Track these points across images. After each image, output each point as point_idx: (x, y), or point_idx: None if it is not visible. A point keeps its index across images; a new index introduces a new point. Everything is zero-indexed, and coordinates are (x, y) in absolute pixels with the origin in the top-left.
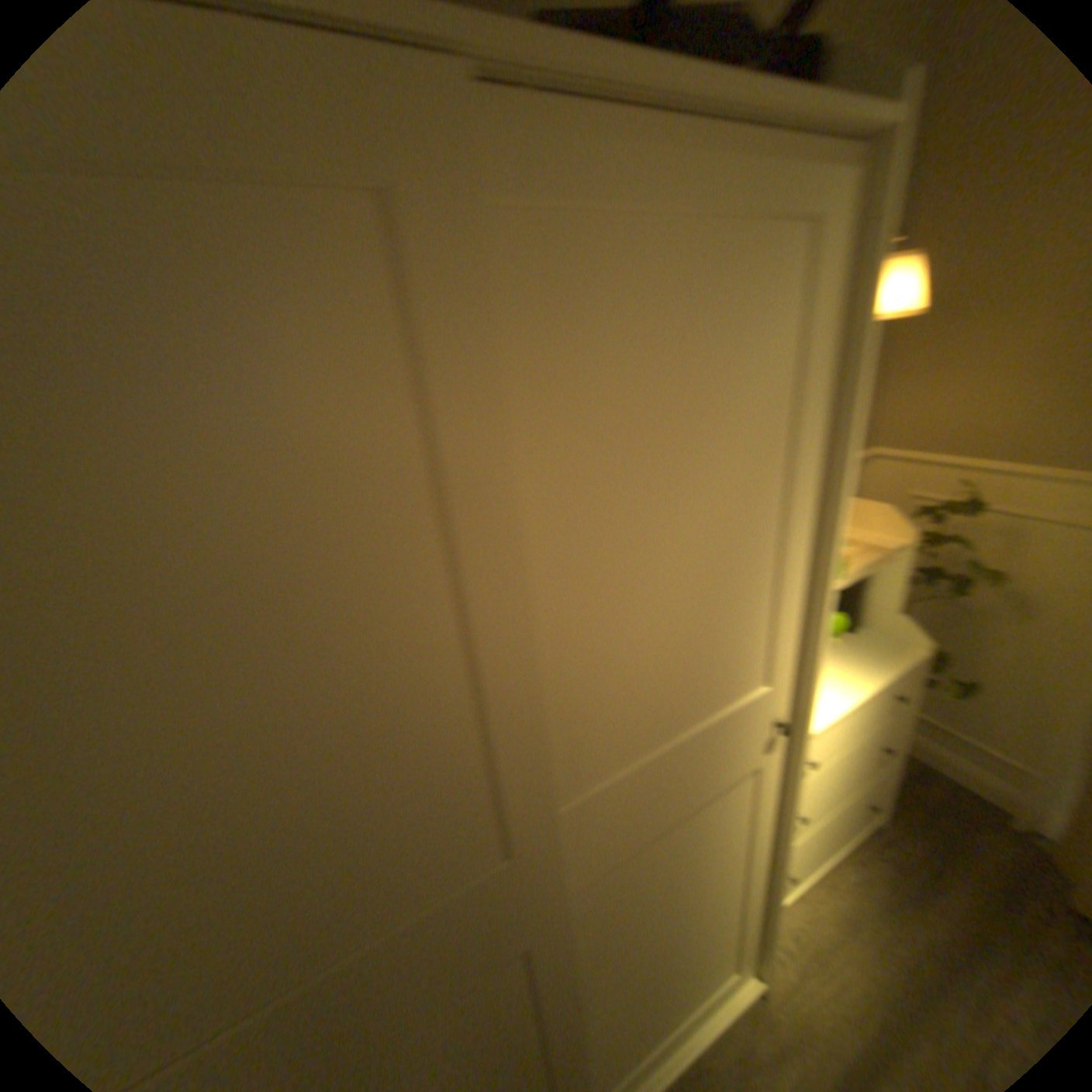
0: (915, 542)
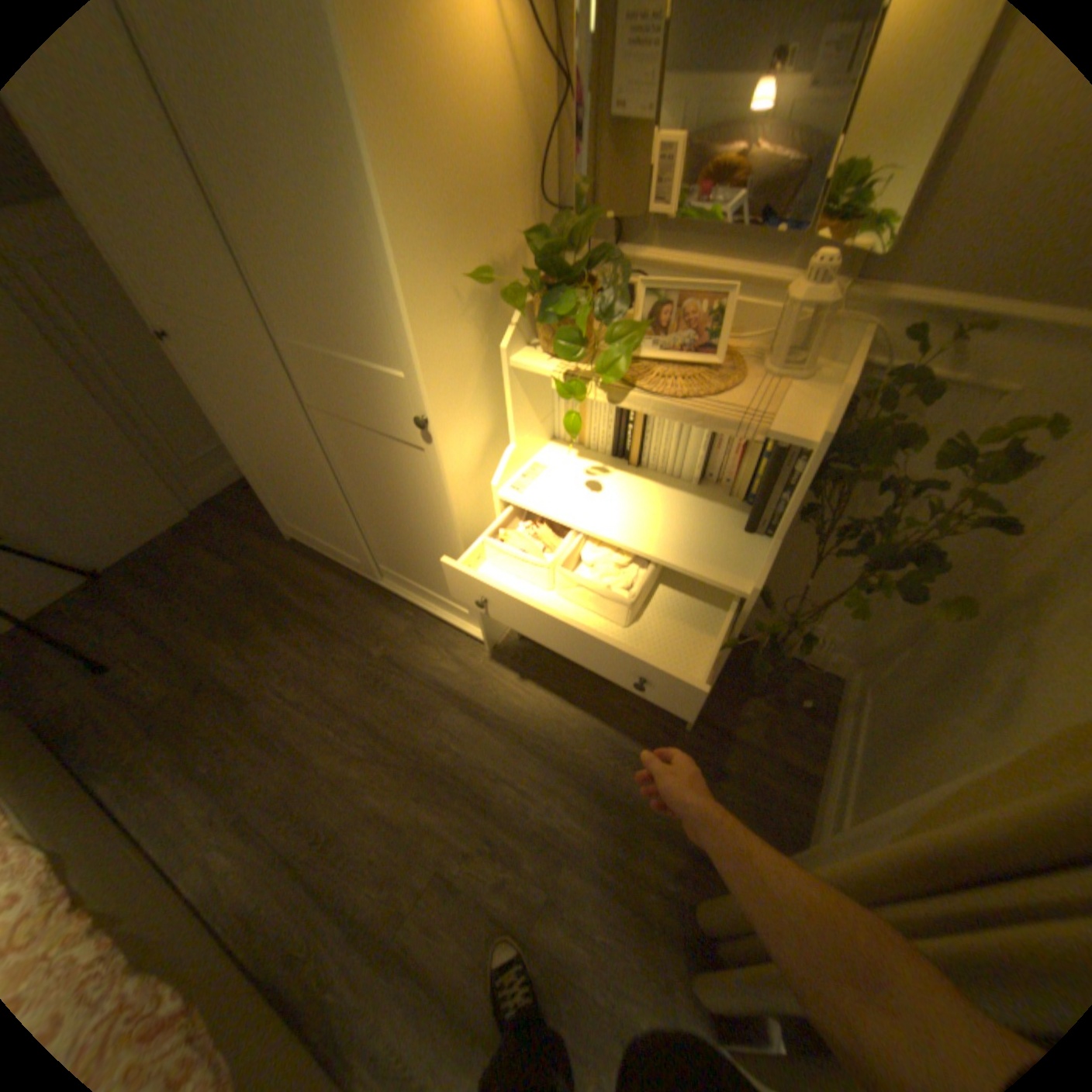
0: (823, 443)
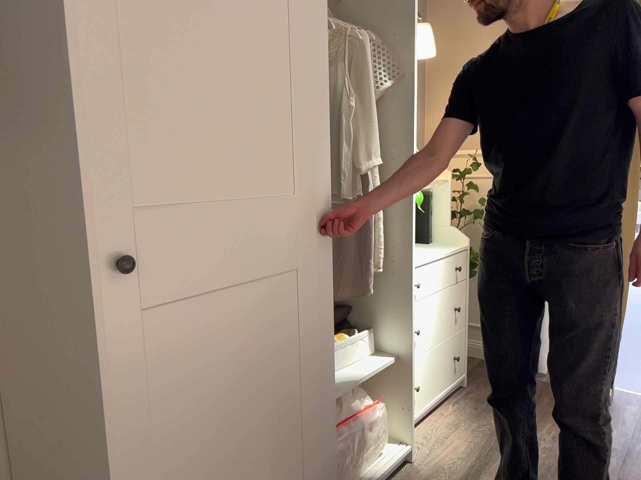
0: (447, 181)
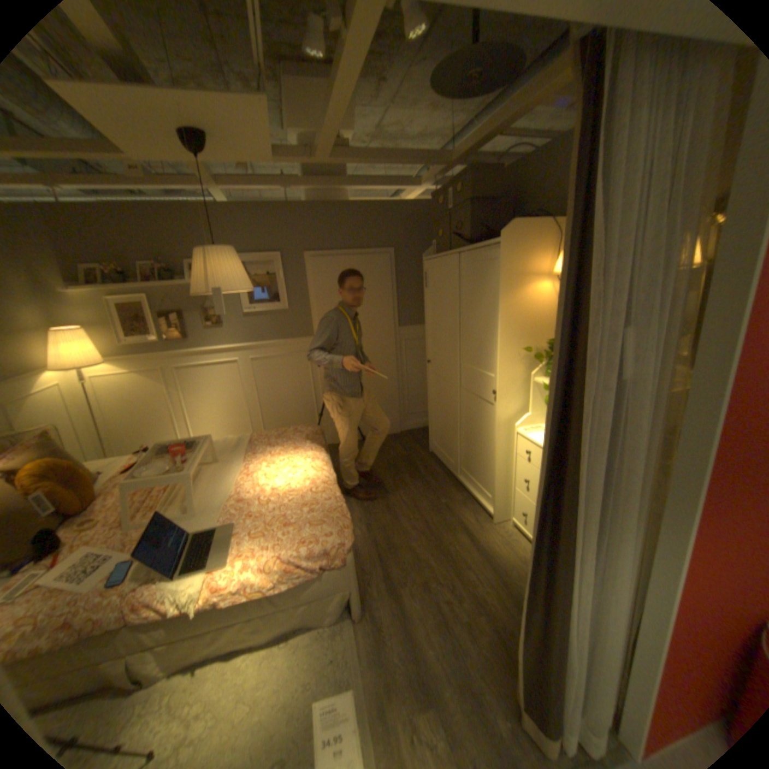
0: None
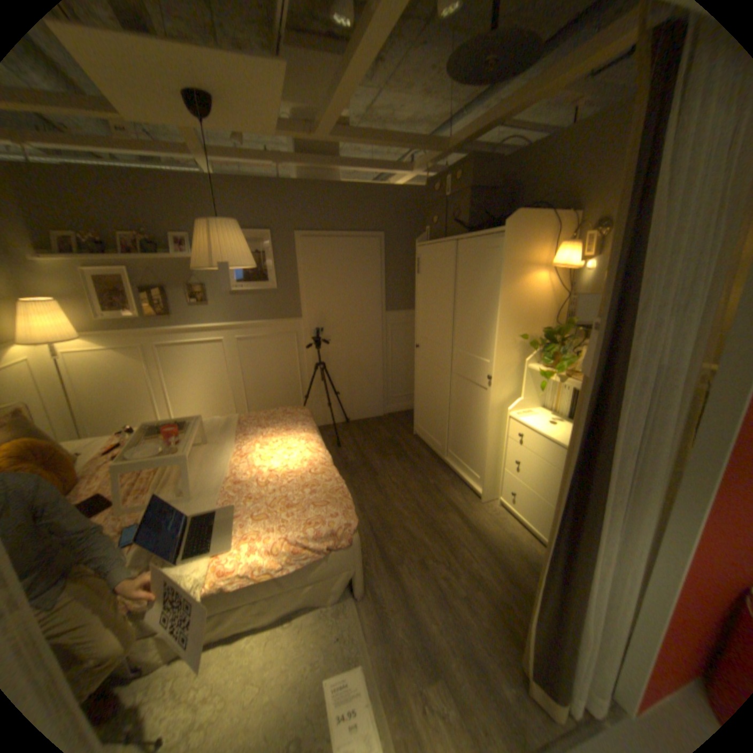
0: None
